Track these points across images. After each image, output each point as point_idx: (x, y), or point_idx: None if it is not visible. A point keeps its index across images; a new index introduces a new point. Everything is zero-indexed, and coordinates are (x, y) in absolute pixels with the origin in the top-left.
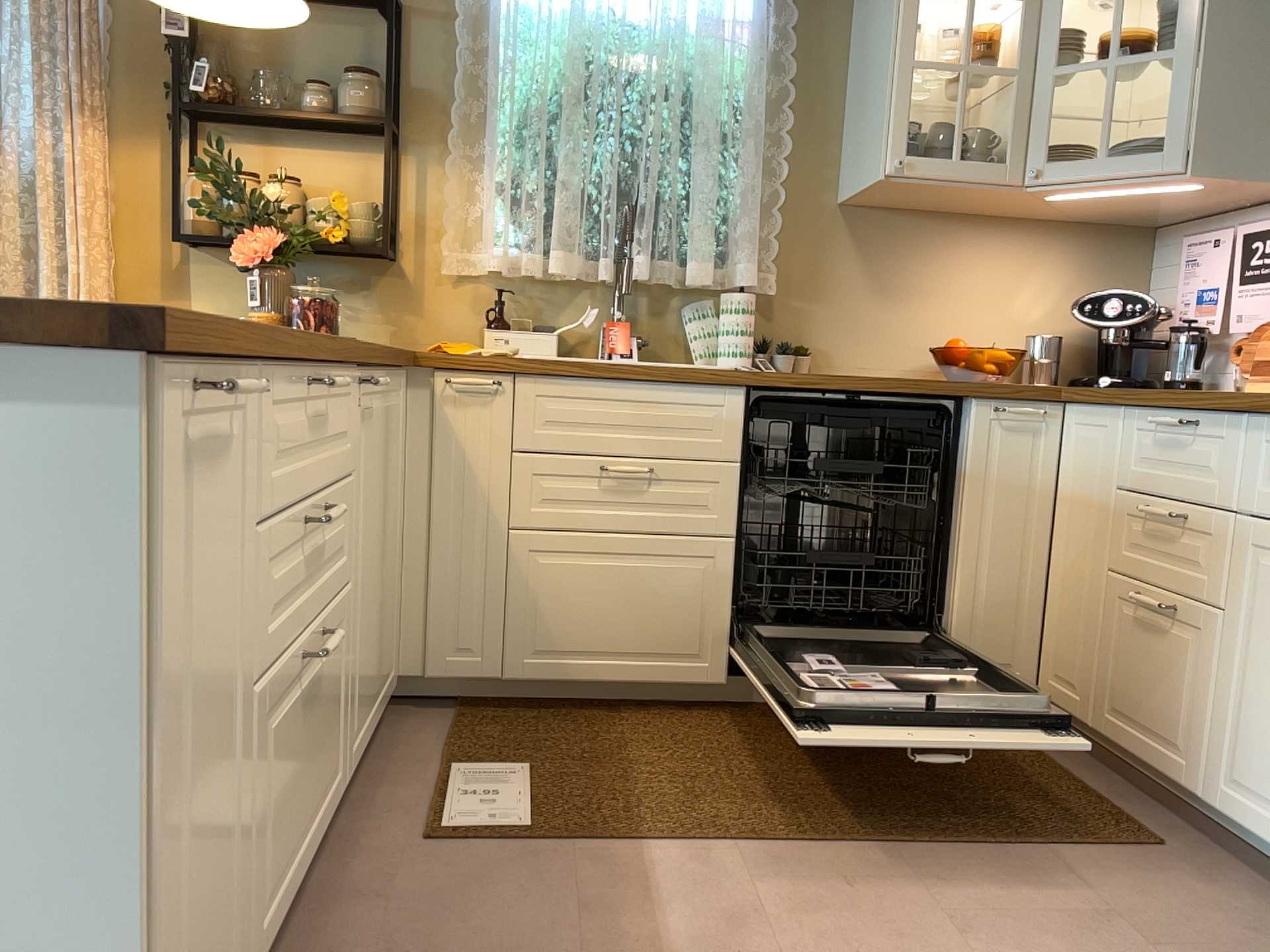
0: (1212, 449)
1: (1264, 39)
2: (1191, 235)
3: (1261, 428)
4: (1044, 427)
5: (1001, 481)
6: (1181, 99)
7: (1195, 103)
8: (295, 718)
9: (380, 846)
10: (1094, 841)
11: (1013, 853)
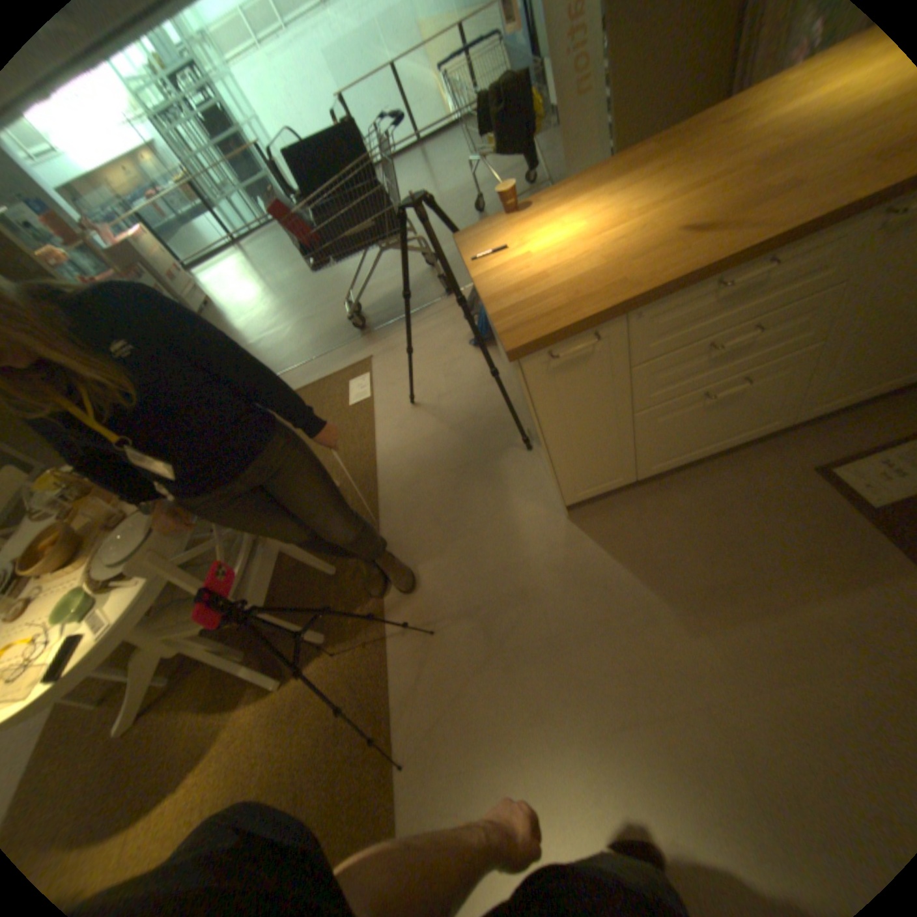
0: None
1: None
2: None
3: None
4: None
5: None
6: None
7: None
8: (708, 410)
9: (798, 456)
10: None
11: None
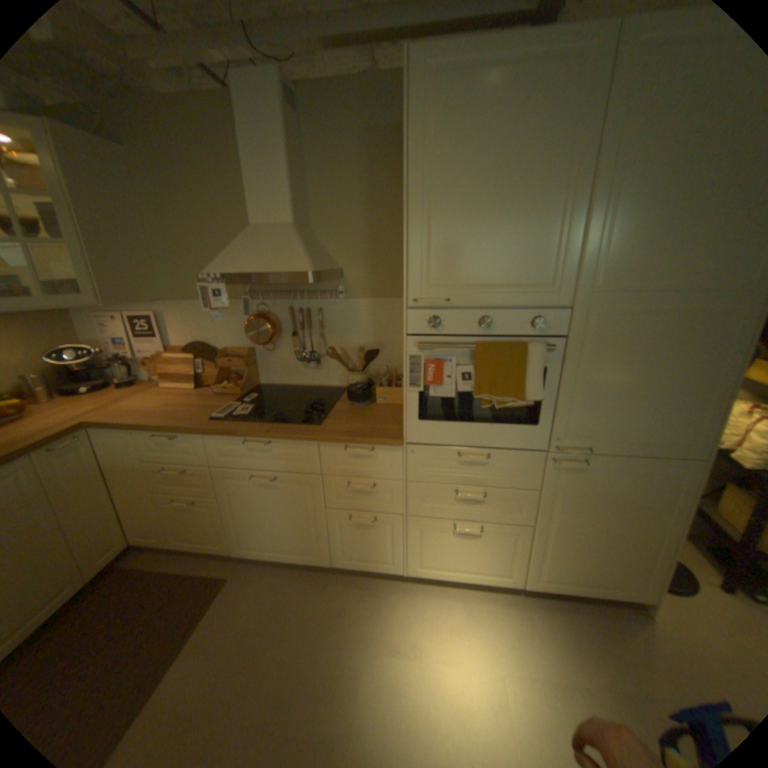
0: (187, 446)
1: (110, 237)
2: (92, 310)
3: (208, 438)
4: (79, 444)
5: (69, 481)
6: (81, 268)
7: (89, 269)
8: None
9: None
10: (207, 603)
11: (189, 645)
